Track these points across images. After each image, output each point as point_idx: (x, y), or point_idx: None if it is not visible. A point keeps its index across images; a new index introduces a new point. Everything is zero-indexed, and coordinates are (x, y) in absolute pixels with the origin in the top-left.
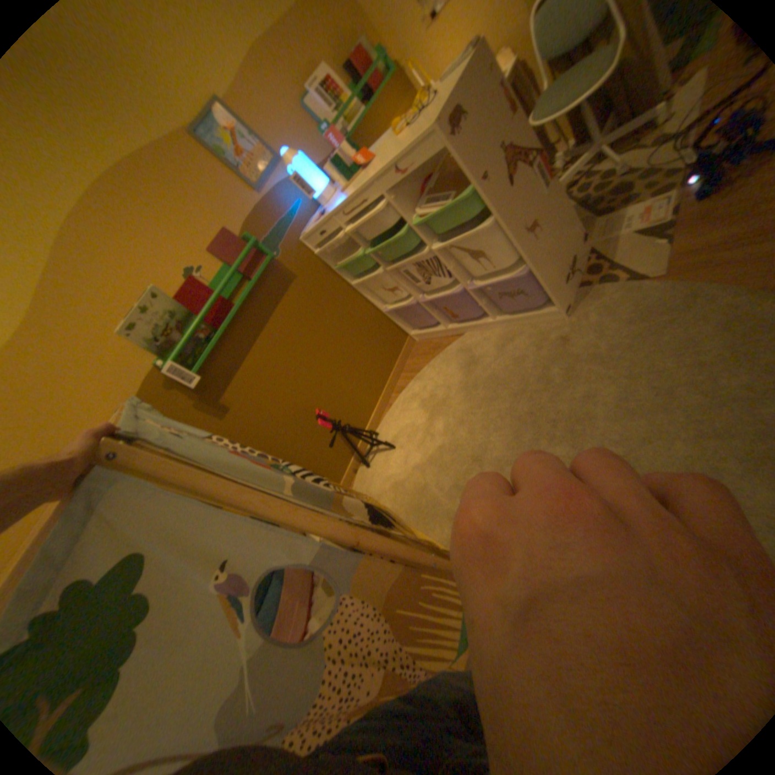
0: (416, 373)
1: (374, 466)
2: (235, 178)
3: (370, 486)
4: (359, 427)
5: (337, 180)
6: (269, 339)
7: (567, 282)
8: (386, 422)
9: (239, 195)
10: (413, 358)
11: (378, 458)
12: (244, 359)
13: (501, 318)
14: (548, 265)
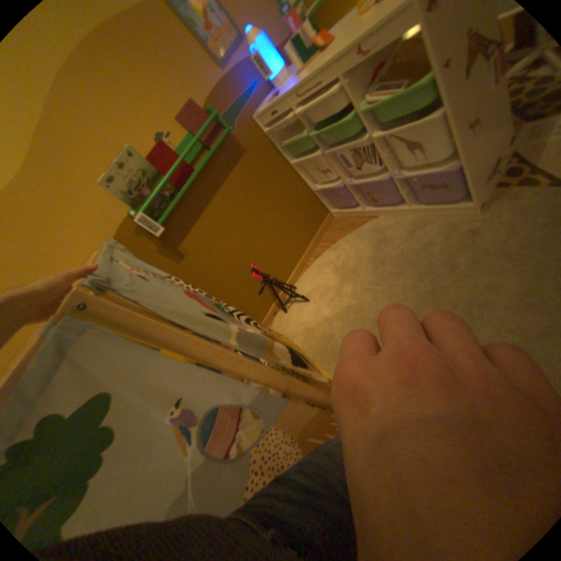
0: (332, 244)
1: (290, 312)
2: (204, 51)
3: (285, 327)
4: (281, 280)
5: (291, 64)
6: (220, 202)
7: (488, 182)
8: (303, 280)
9: (206, 68)
10: (331, 231)
11: (294, 307)
12: (199, 216)
13: (416, 207)
14: (477, 164)
